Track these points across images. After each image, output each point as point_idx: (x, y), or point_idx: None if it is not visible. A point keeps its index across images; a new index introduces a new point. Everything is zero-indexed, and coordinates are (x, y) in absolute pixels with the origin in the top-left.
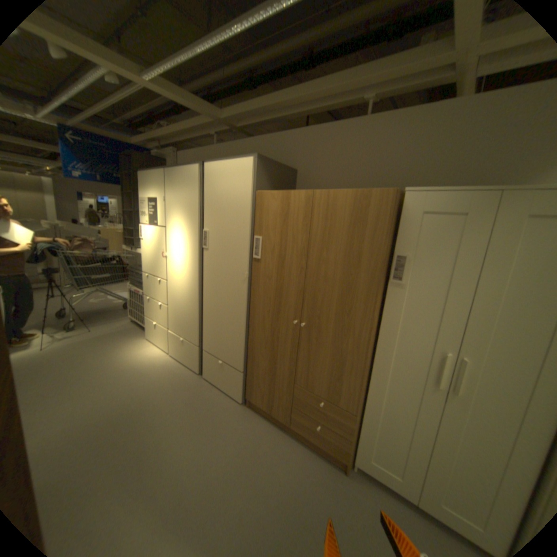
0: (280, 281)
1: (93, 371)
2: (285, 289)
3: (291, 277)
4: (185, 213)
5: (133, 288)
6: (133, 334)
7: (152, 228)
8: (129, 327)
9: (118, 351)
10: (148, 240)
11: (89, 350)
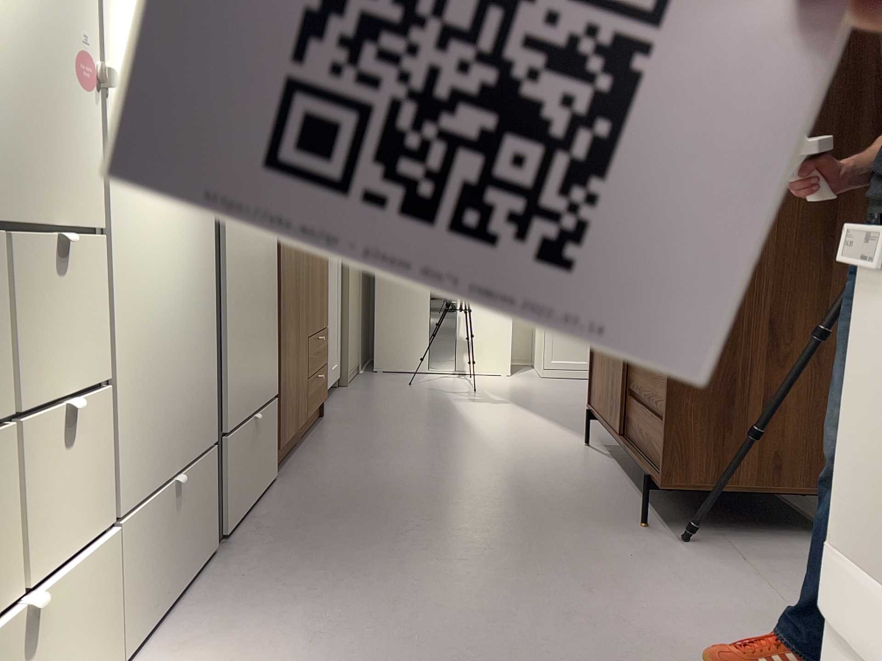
0: None
1: None
2: None
3: None
4: None
5: None
6: None
7: None
8: None
9: None
10: None
11: None
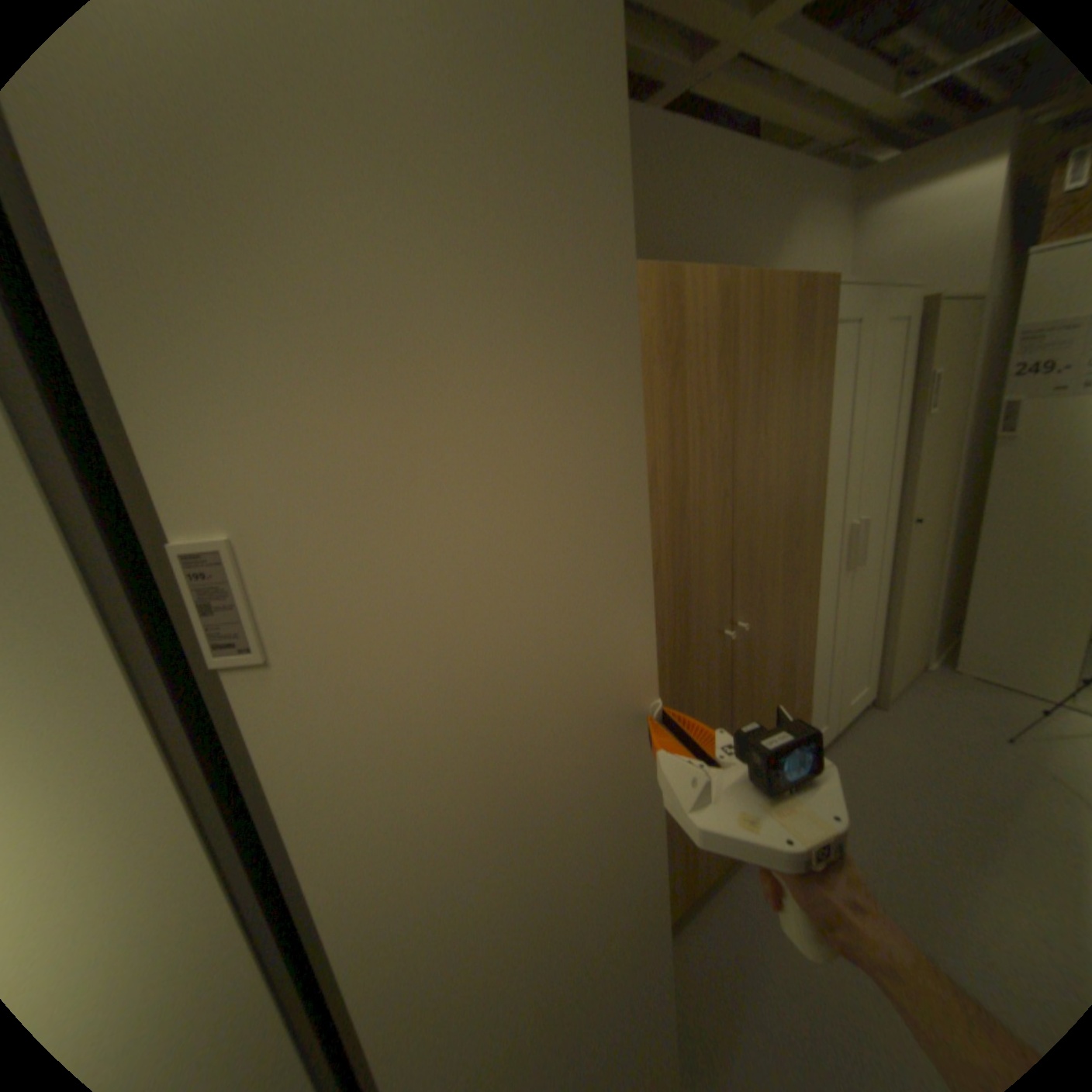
0: (681, 562)
1: None
2: (695, 575)
3: (705, 533)
4: None
5: None
6: None
7: None
8: None
9: None
10: None
11: None
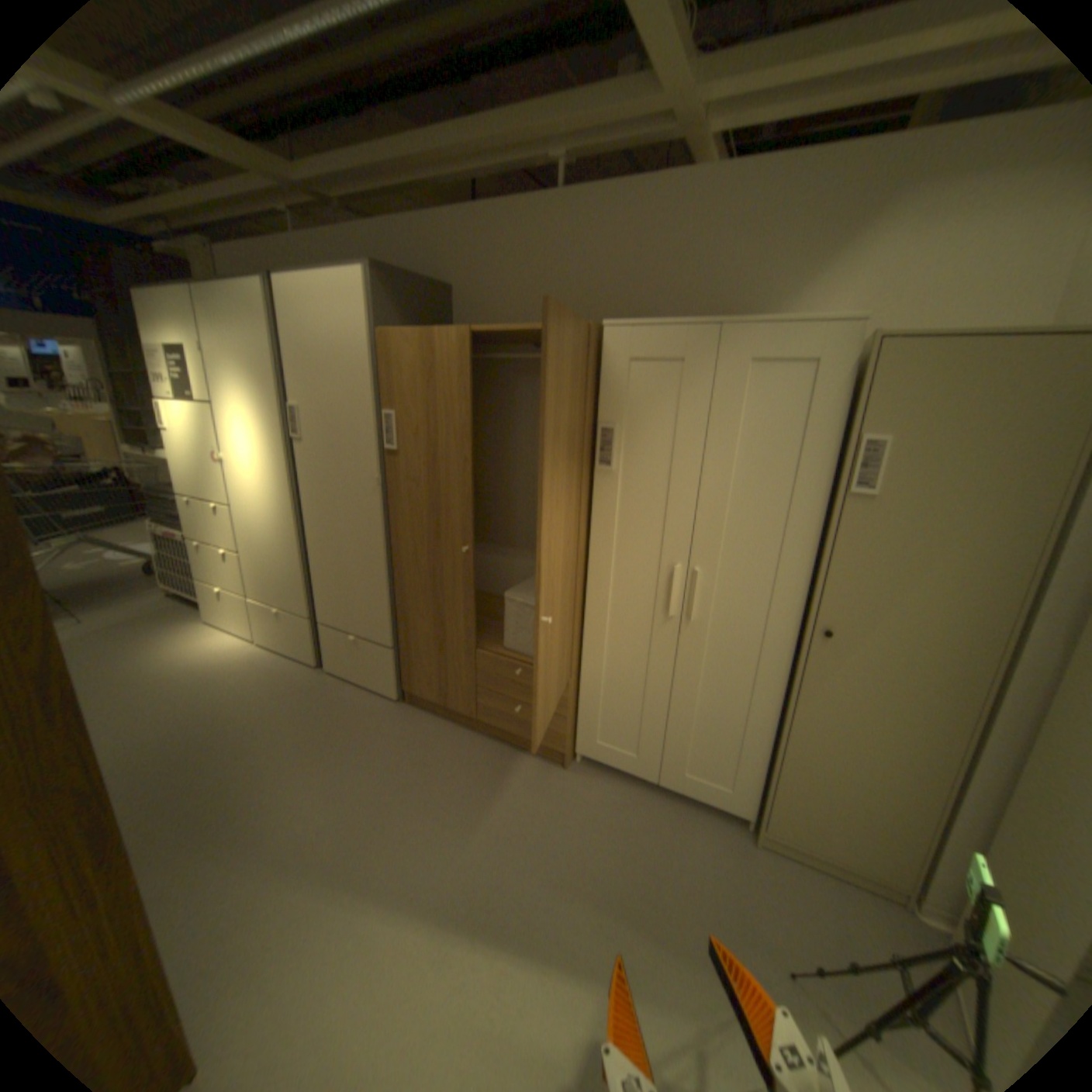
0: (435, 487)
1: (105, 689)
2: (444, 499)
3: (451, 478)
4: (248, 374)
5: (160, 532)
6: (175, 619)
7: (182, 409)
8: (165, 608)
9: (150, 651)
10: (177, 433)
11: (88, 656)
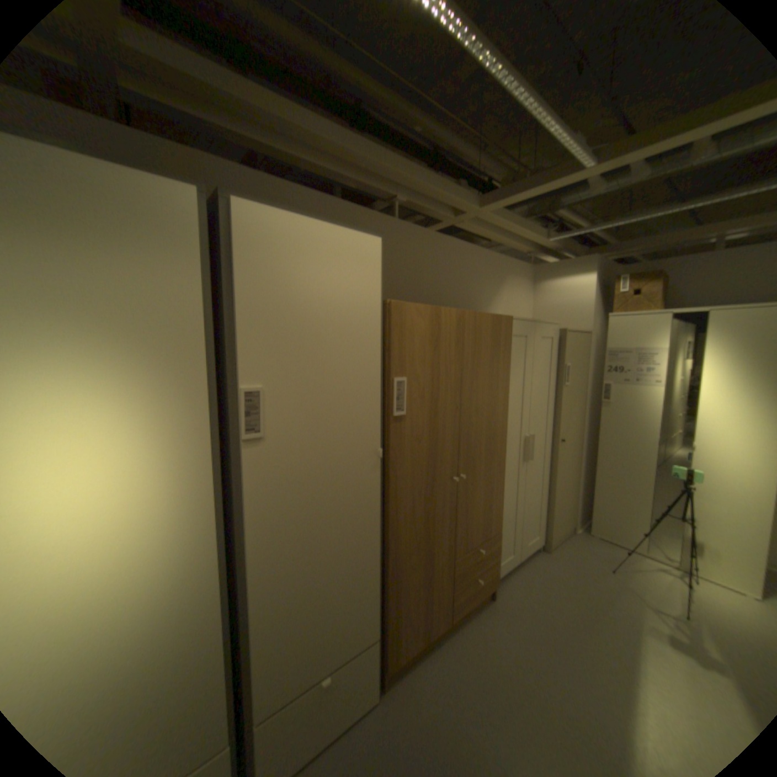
0: (433, 437)
1: None
2: (440, 445)
3: (446, 424)
4: (115, 339)
5: None
6: None
7: None
8: None
9: None
10: None
11: None
